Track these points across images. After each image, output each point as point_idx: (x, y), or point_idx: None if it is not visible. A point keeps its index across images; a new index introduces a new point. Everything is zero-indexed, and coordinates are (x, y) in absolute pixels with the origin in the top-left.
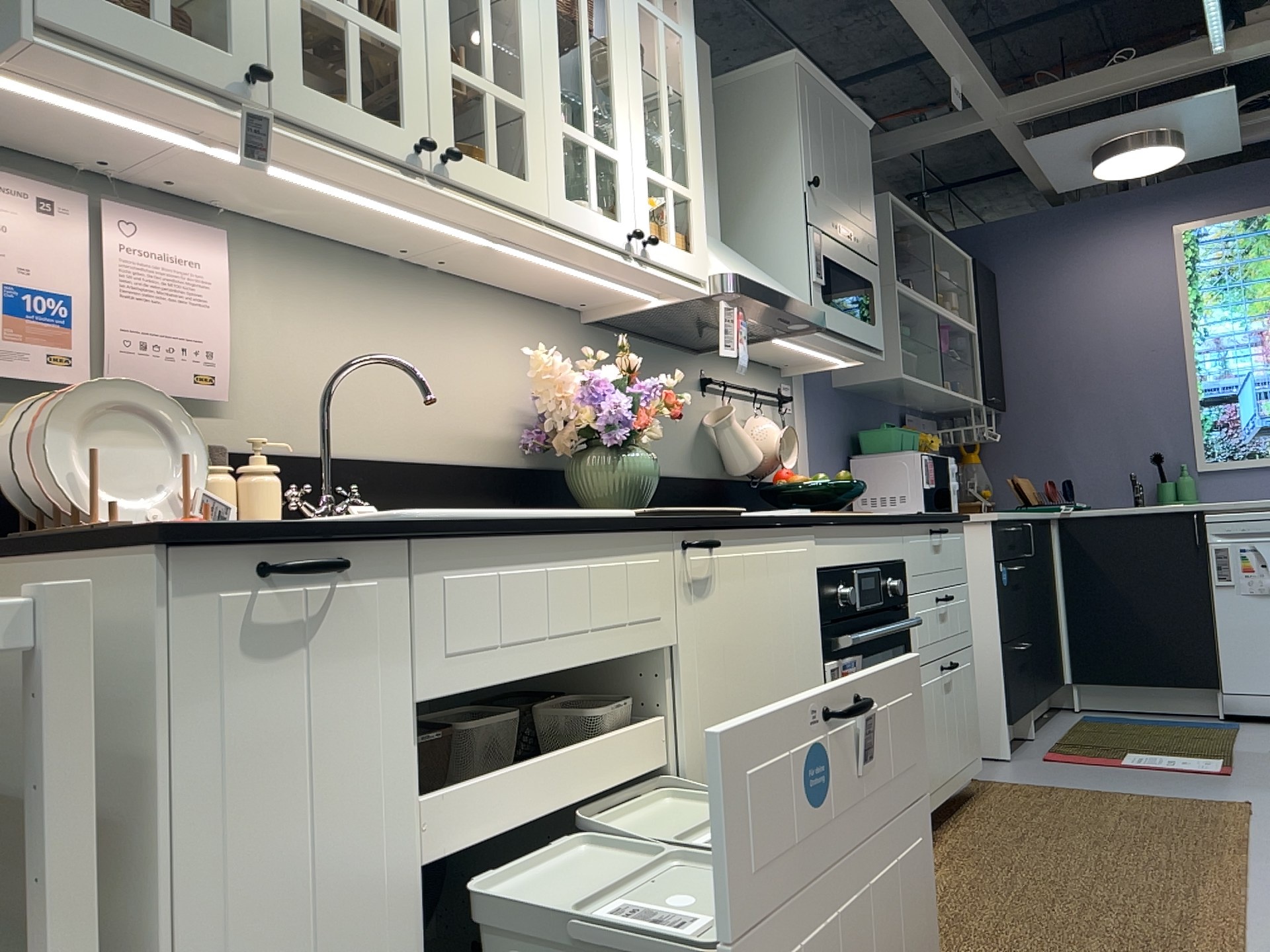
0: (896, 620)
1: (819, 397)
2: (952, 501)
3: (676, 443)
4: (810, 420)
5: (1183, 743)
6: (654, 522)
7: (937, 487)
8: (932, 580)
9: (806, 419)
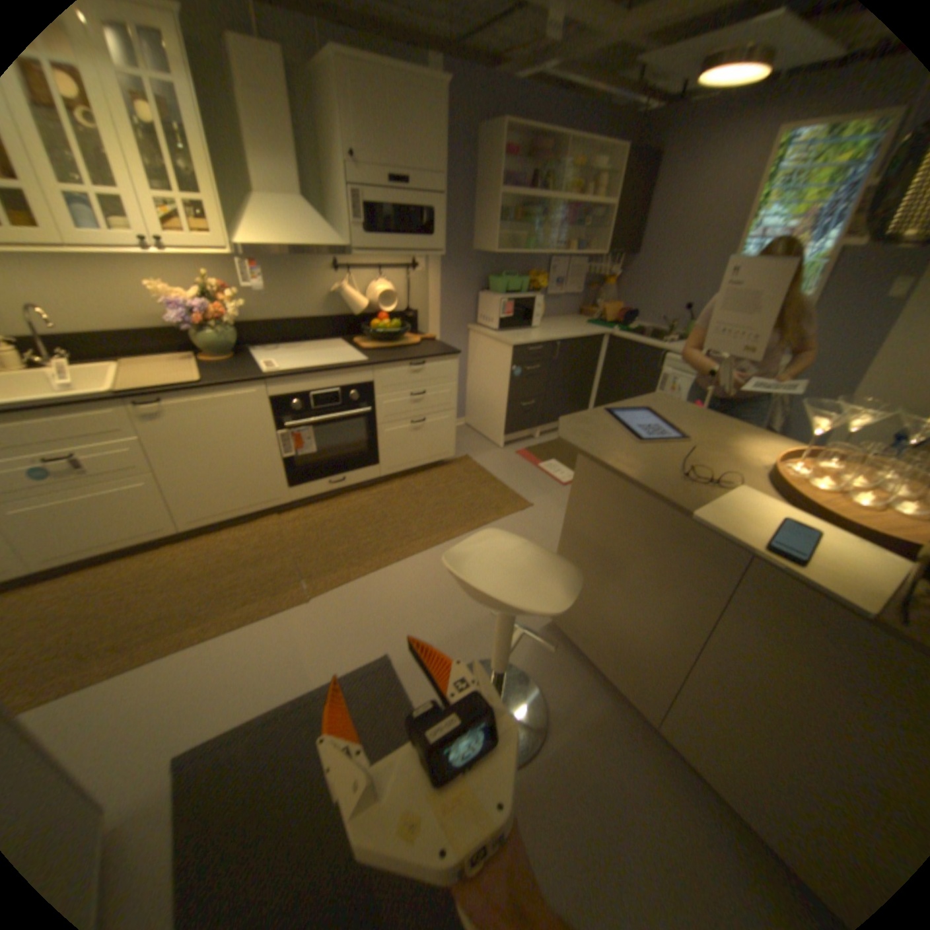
0: (360, 407)
1: (454, 258)
2: (531, 321)
3: (310, 300)
4: (441, 272)
5: None
6: (104, 398)
7: (513, 315)
8: (407, 386)
9: (437, 273)
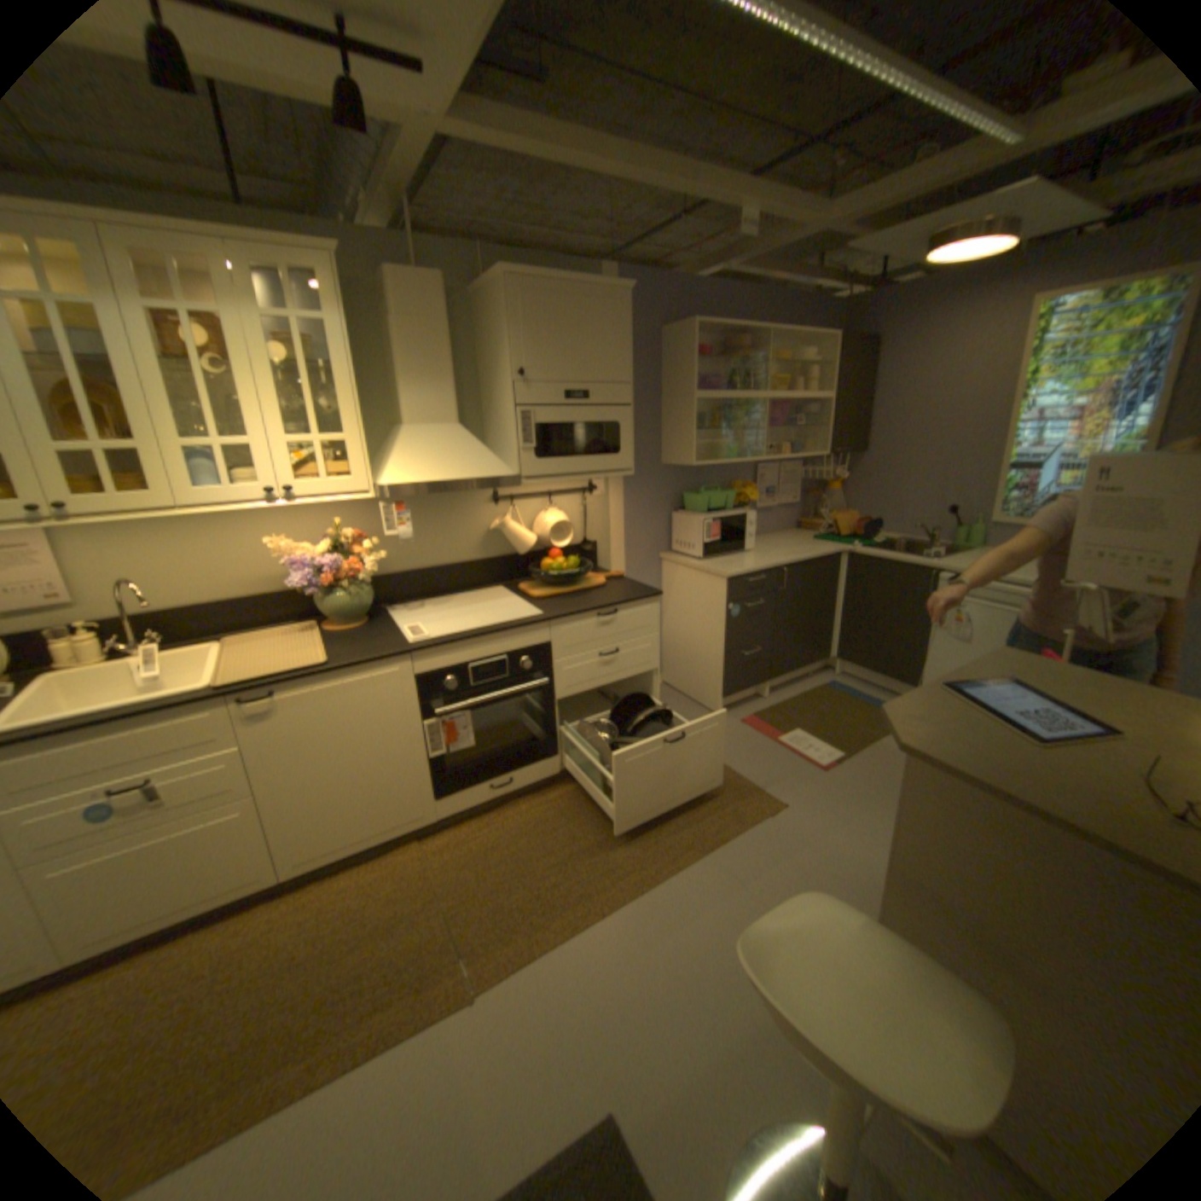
0: (532, 679)
1: (637, 477)
2: (743, 544)
3: (462, 543)
4: (623, 495)
5: (847, 731)
6: (196, 700)
7: (719, 540)
8: (592, 645)
9: (618, 496)
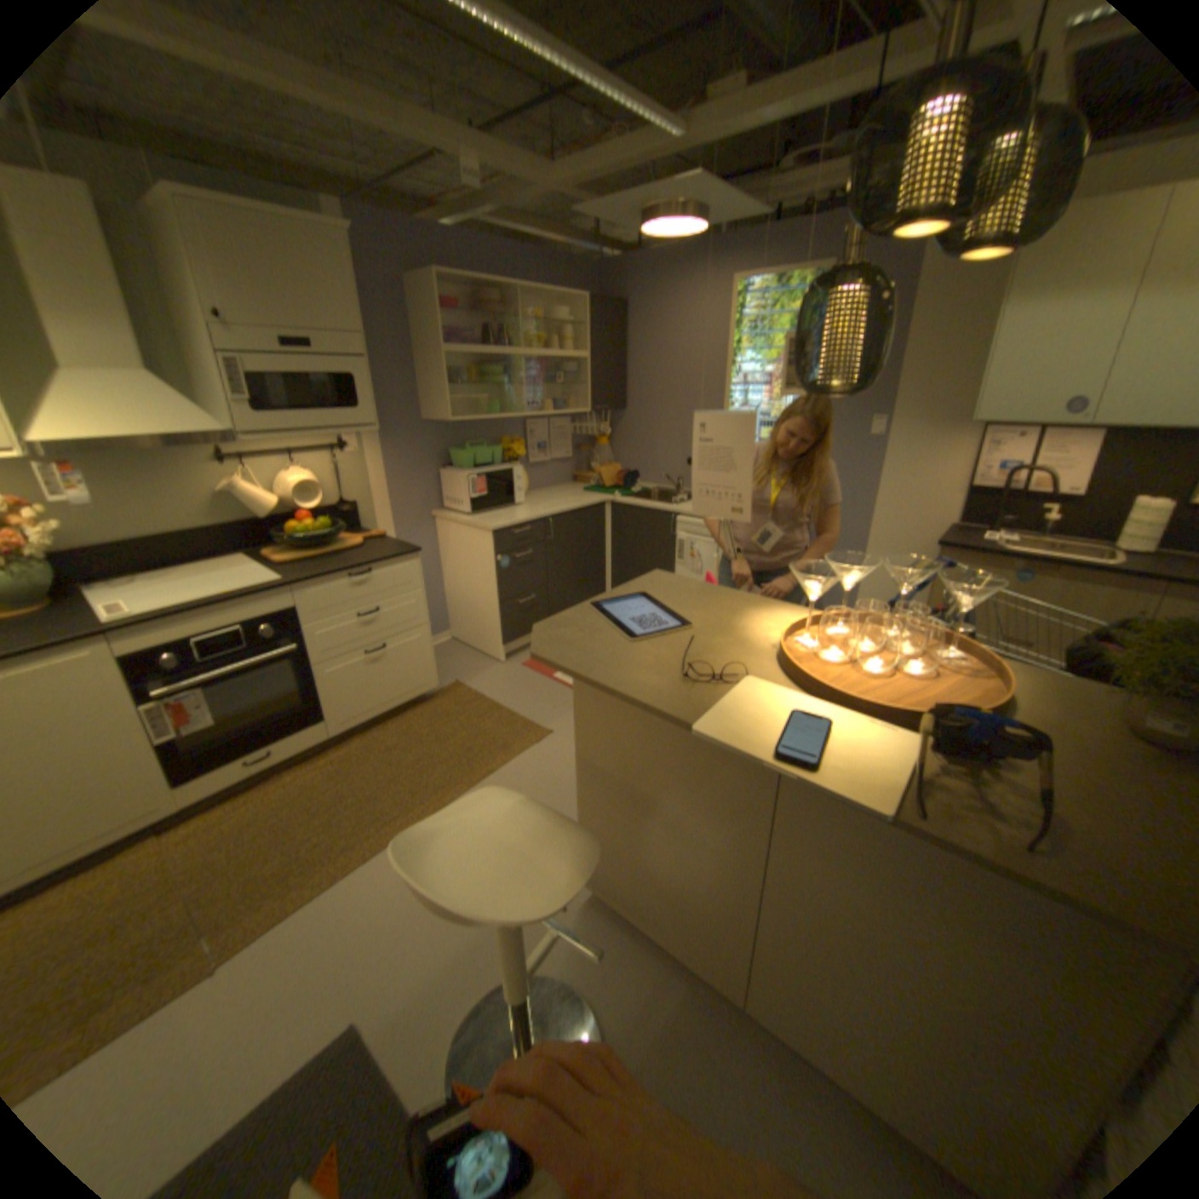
0: (279, 646)
1: (396, 432)
2: (513, 498)
3: (182, 506)
4: (382, 451)
5: None
6: None
7: (487, 494)
8: (348, 606)
9: (376, 452)
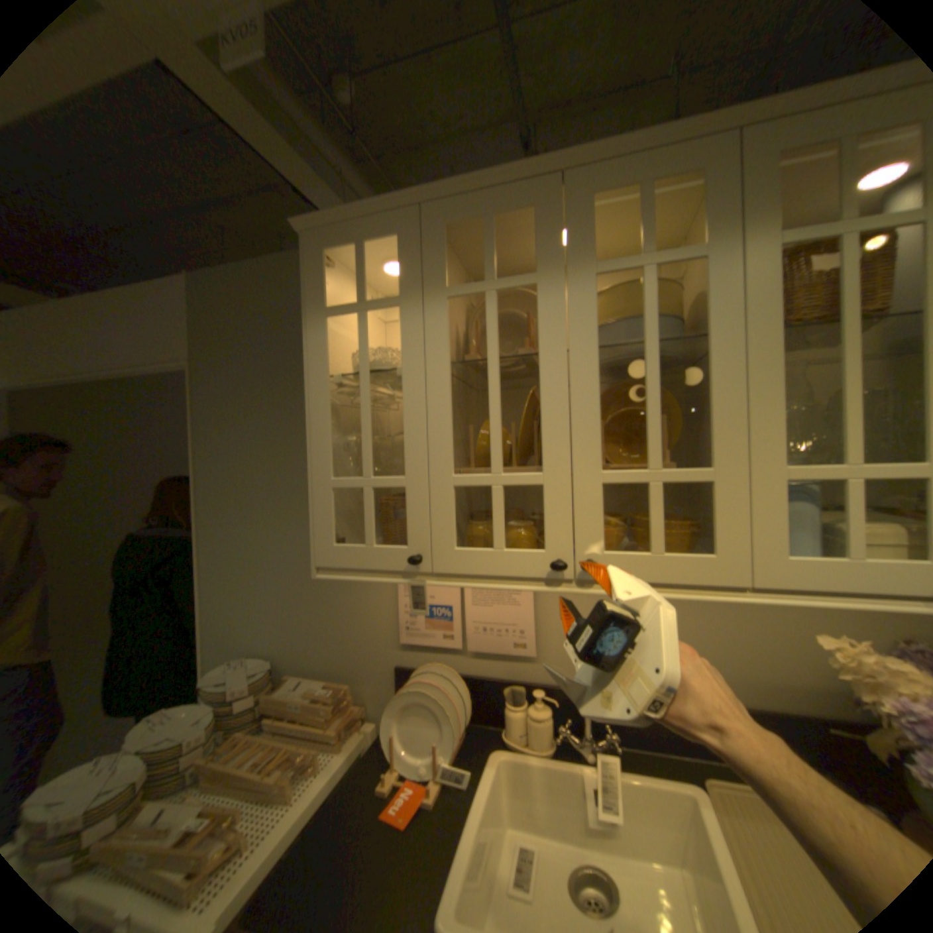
0: None
1: None
2: None
3: None
4: None
5: None
6: None
7: None
8: None
9: None
